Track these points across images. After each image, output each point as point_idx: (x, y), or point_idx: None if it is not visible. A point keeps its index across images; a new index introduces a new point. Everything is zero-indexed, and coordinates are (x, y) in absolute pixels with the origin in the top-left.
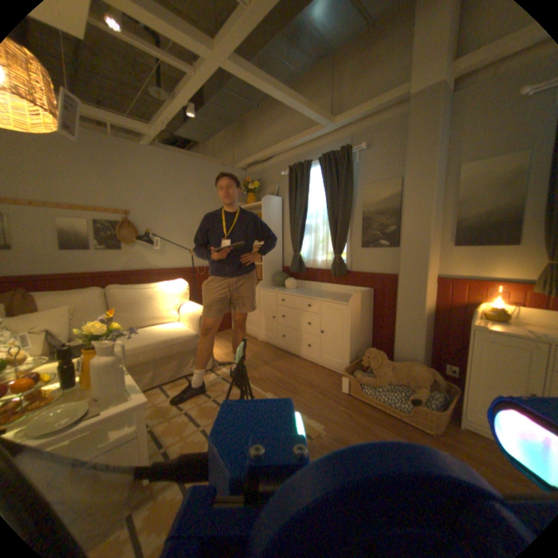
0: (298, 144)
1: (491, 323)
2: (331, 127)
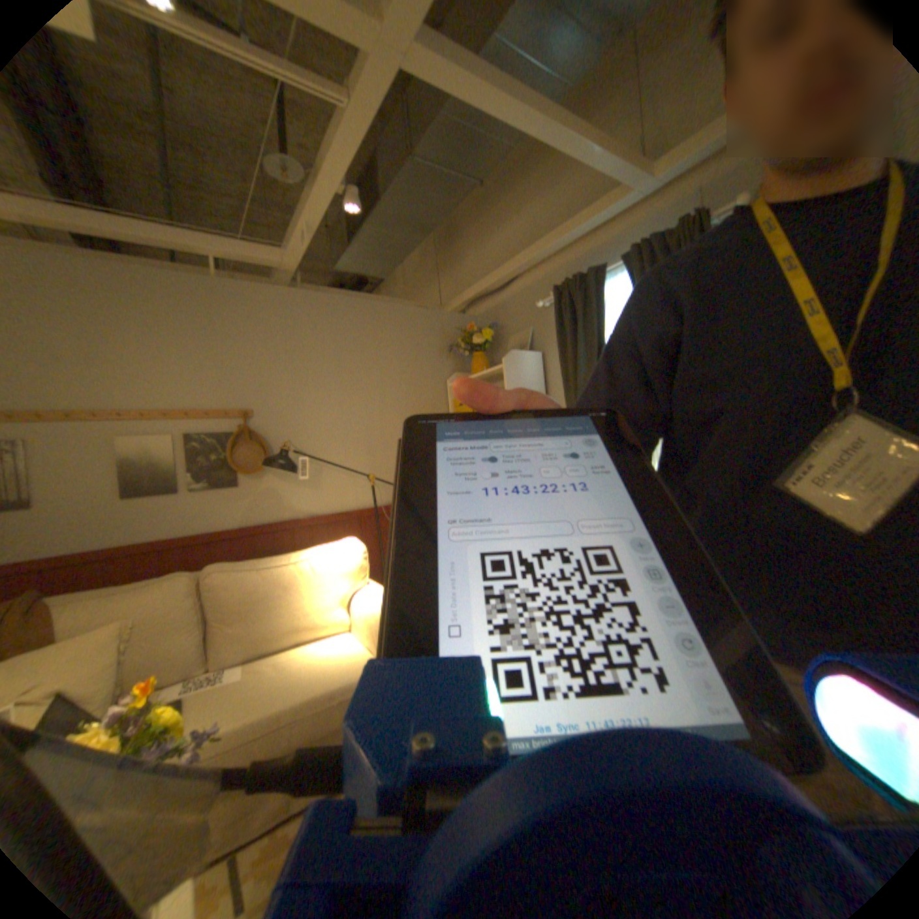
0: (569, 242)
1: None
2: (646, 187)
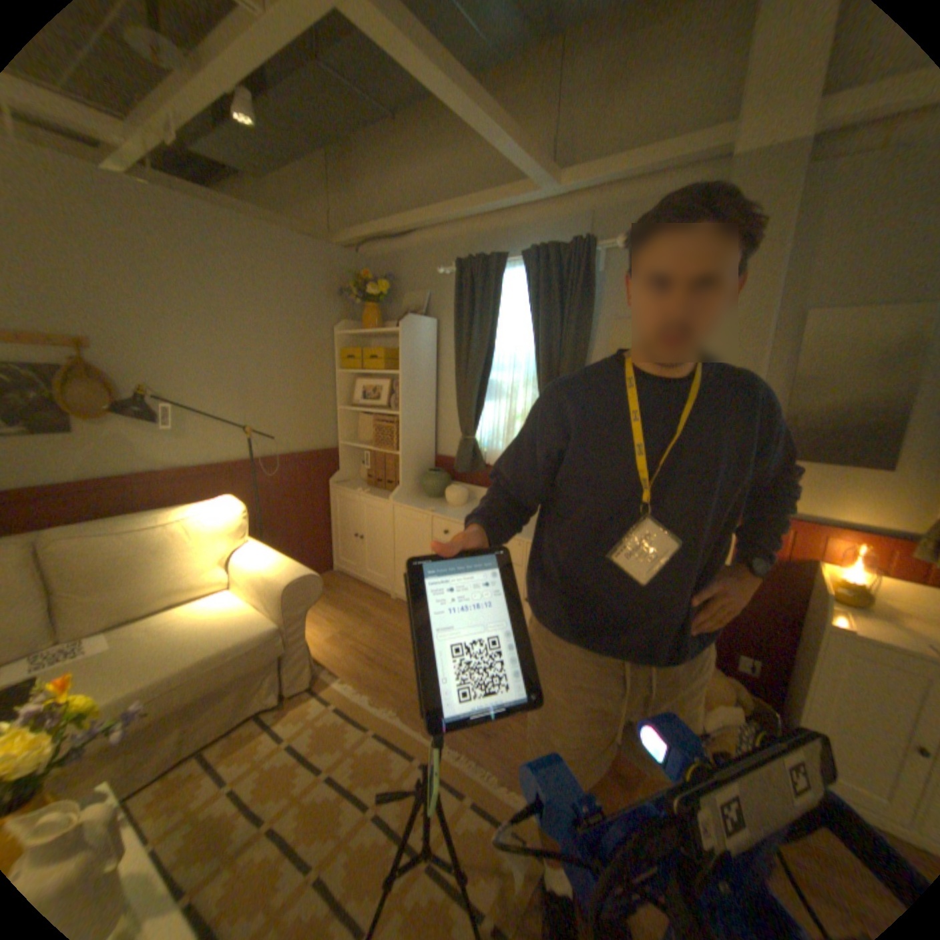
0: (475, 215)
1: (849, 614)
2: (550, 192)
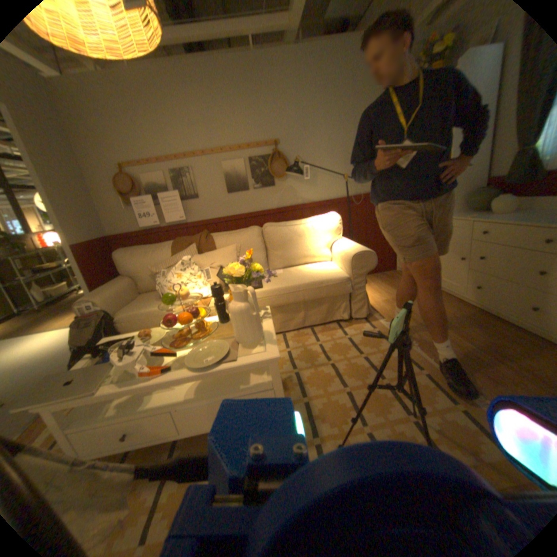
0: None
1: None
2: None
